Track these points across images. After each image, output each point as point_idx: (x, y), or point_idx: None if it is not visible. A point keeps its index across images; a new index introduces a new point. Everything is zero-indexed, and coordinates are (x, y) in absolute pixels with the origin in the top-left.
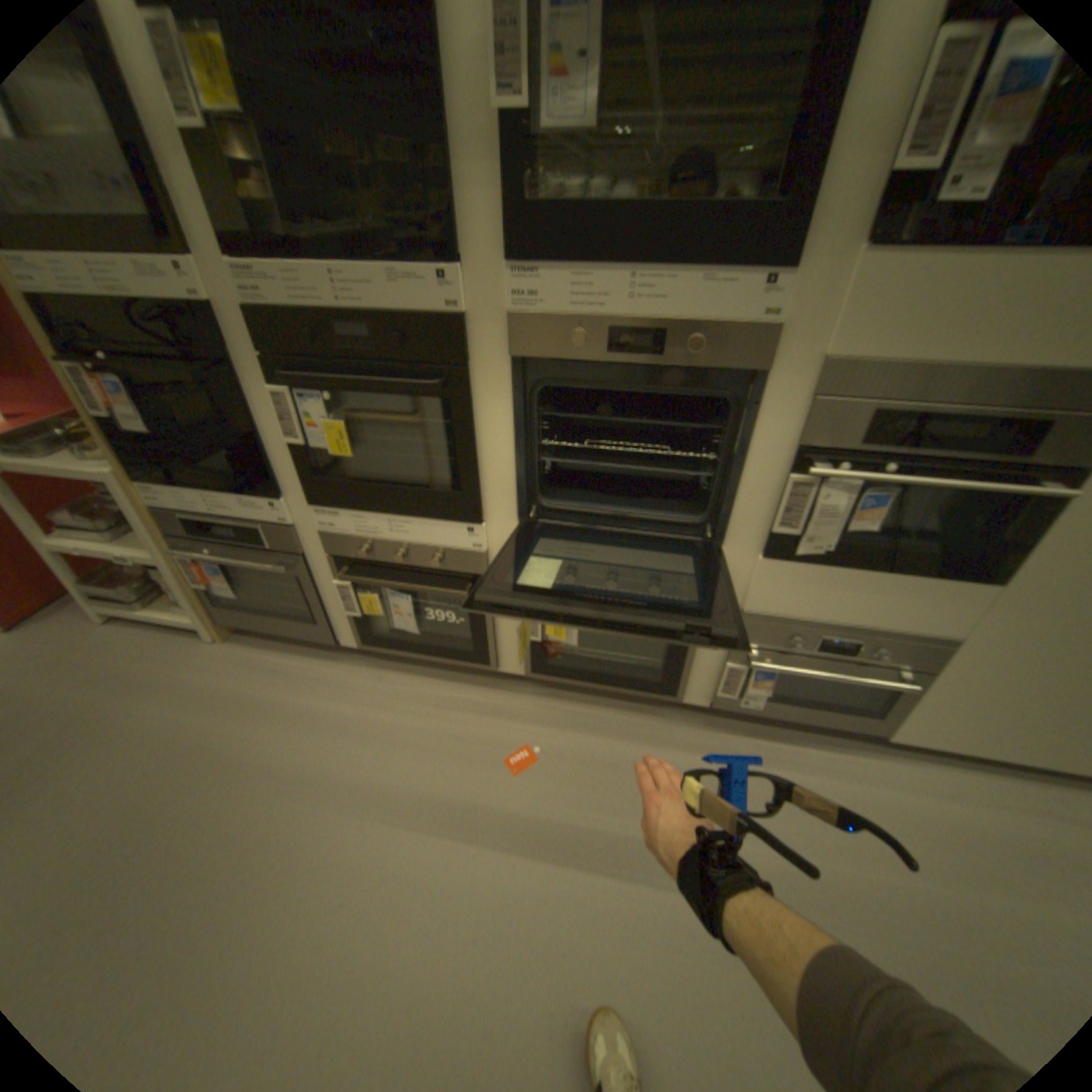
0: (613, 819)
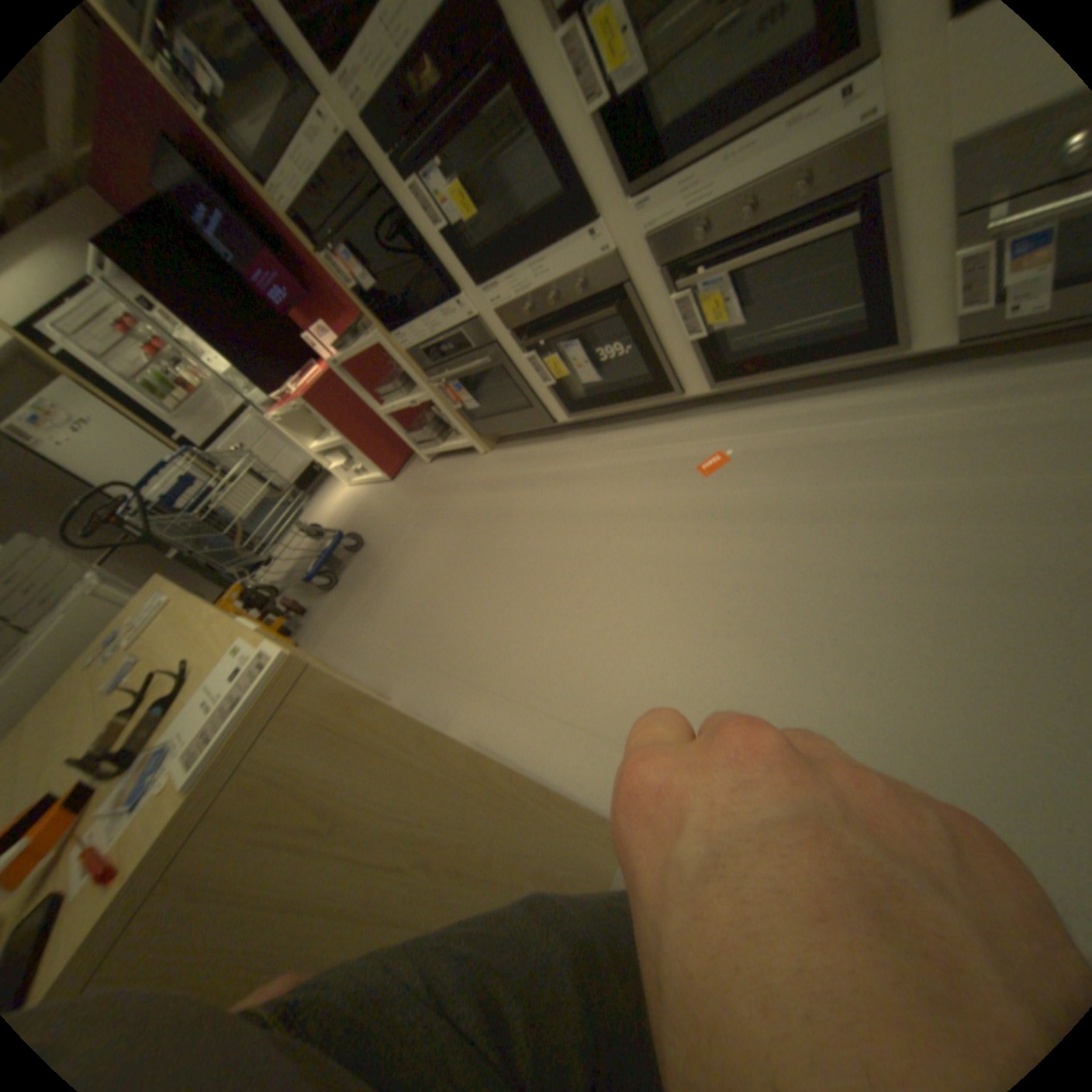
0: (813, 486)
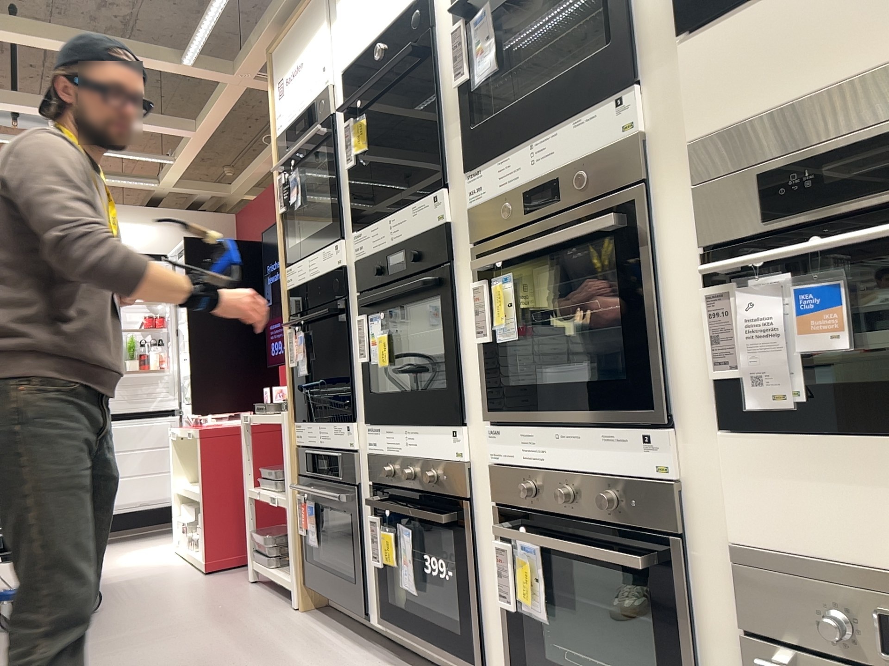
0: None
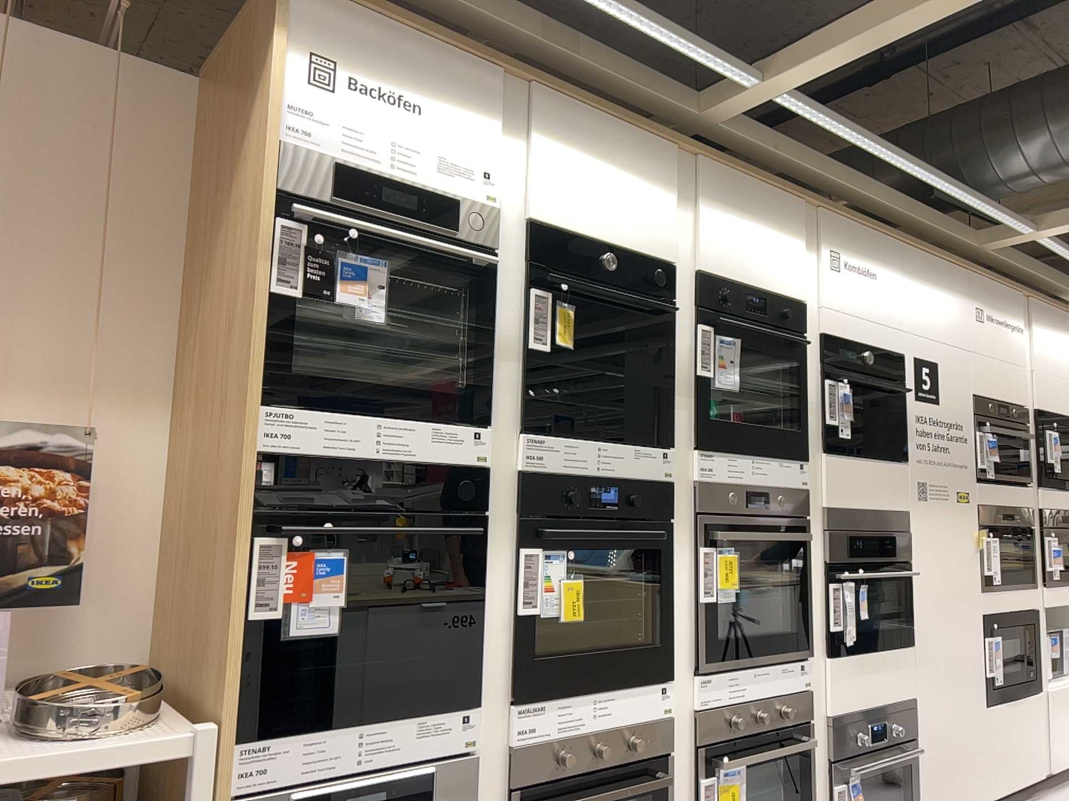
0: None
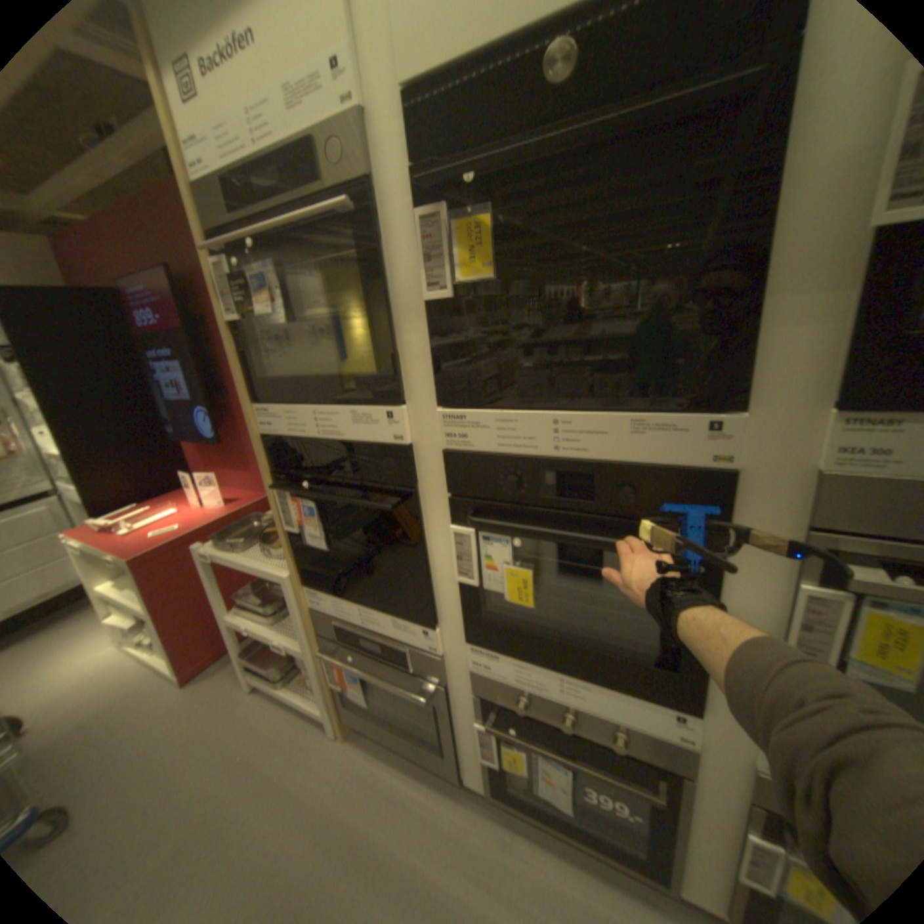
0: None
